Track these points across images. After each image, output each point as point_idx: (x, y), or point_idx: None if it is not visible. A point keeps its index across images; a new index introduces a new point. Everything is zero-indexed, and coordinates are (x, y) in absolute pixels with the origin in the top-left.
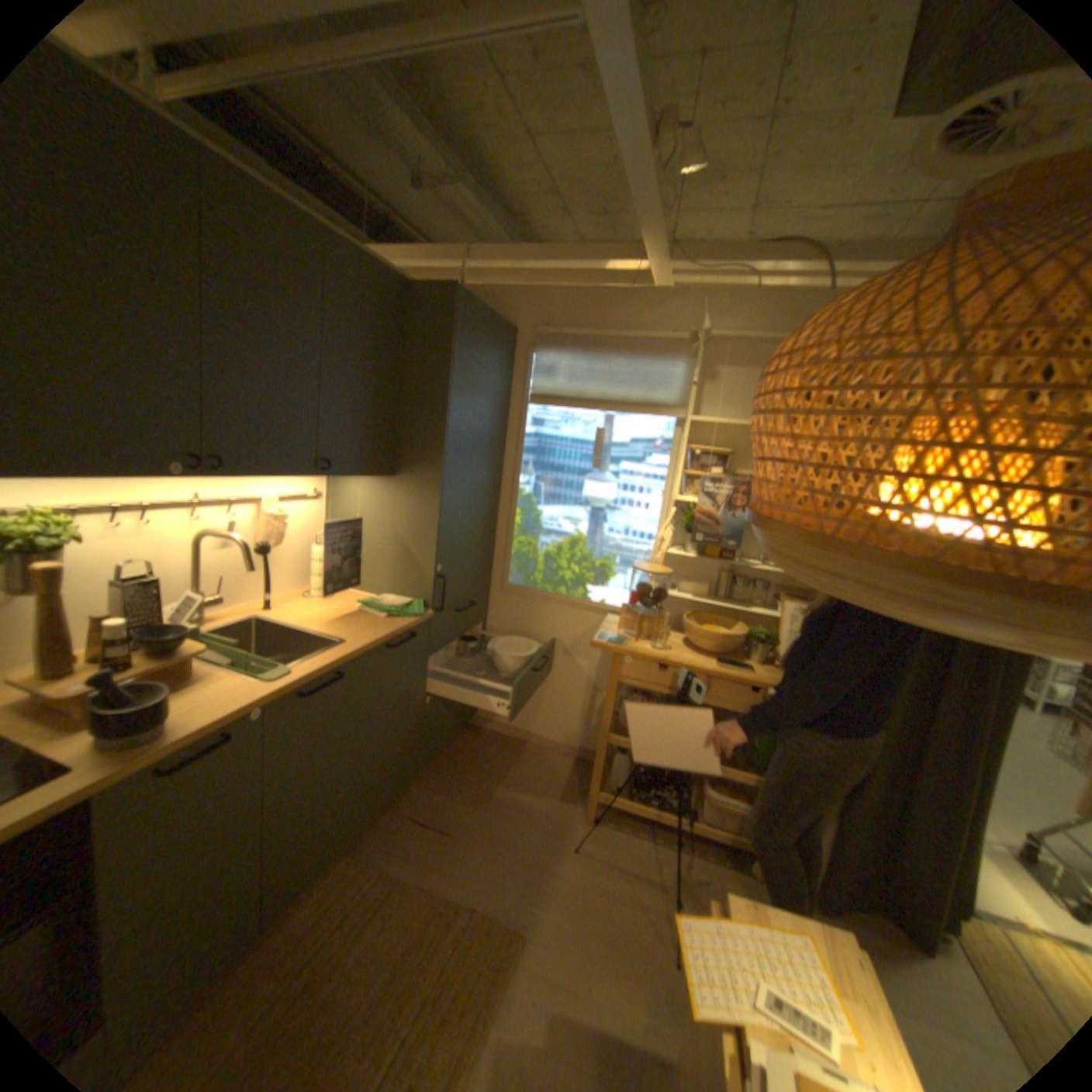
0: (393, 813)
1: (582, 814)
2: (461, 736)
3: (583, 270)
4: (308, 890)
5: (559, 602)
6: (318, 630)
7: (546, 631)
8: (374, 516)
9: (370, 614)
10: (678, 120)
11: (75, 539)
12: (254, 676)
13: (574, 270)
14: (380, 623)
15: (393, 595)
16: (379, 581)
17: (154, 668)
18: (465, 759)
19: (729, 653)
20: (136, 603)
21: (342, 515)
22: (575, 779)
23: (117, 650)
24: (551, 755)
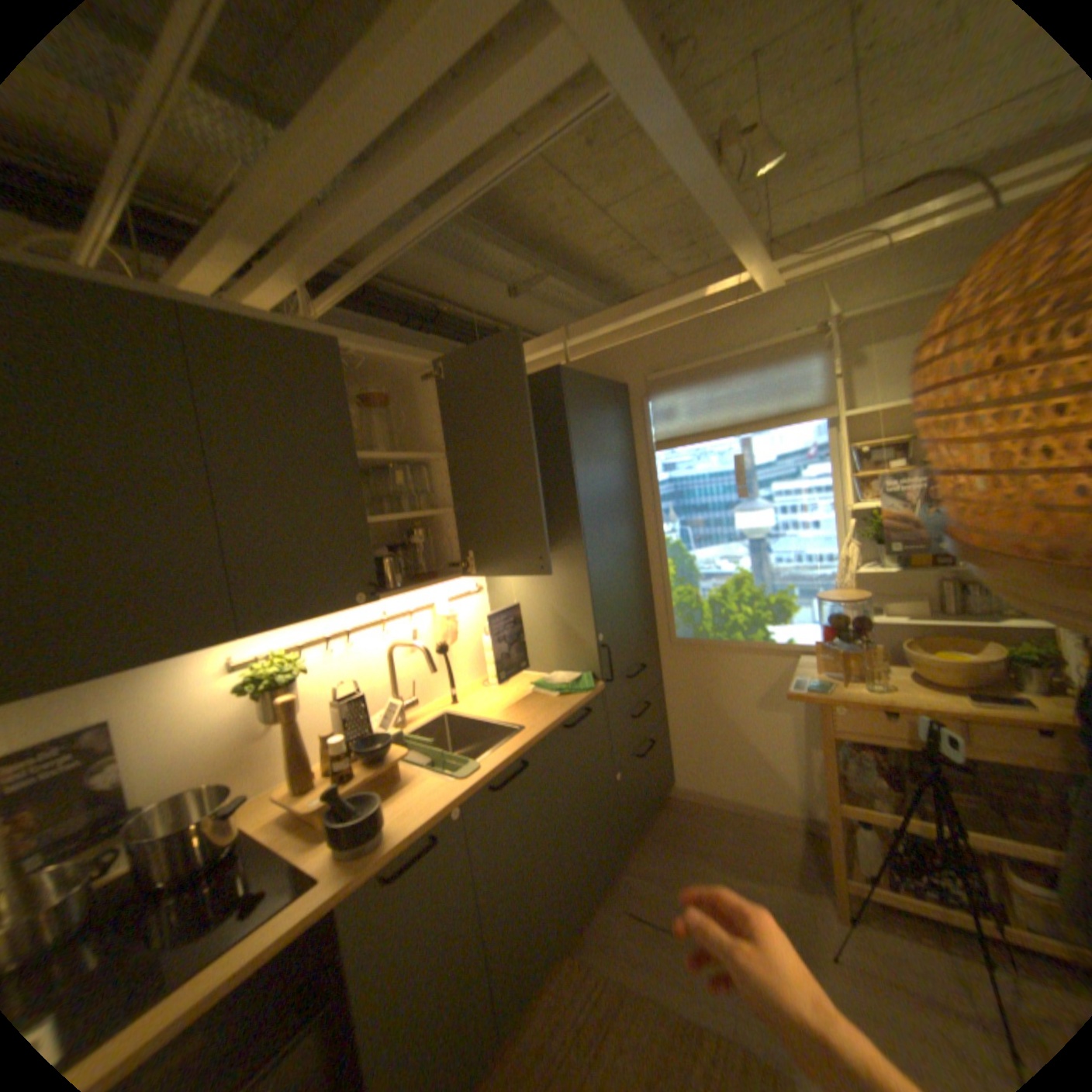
0: (607, 905)
1: (831, 908)
2: (664, 812)
3: (679, 306)
4: (536, 994)
5: (738, 649)
6: (499, 719)
7: (731, 684)
8: (529, 597)
9: (544, 695)
10: (739, 128)
11: (303, 671)
12: (448, 774)
13: (670, 310)
14: (553, 704)
15: (562, 671)
16: (546, 659)
17: (371, 774)
18: (672, 839)
19: (986, 686)
20: (352, 716)
21: (501, 603)
22: (810, 860)
23: (342, 762)
24: (773, 830)
